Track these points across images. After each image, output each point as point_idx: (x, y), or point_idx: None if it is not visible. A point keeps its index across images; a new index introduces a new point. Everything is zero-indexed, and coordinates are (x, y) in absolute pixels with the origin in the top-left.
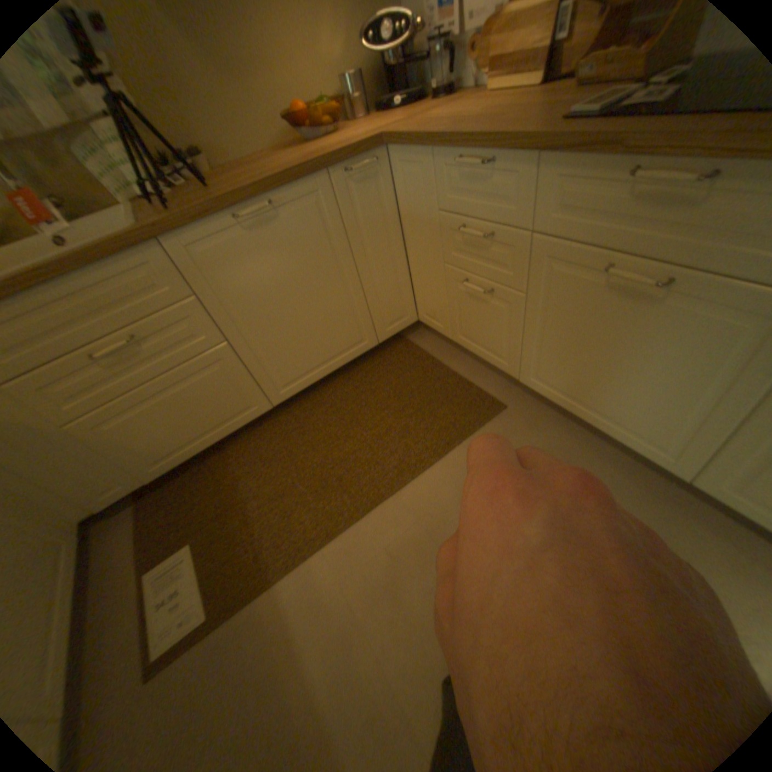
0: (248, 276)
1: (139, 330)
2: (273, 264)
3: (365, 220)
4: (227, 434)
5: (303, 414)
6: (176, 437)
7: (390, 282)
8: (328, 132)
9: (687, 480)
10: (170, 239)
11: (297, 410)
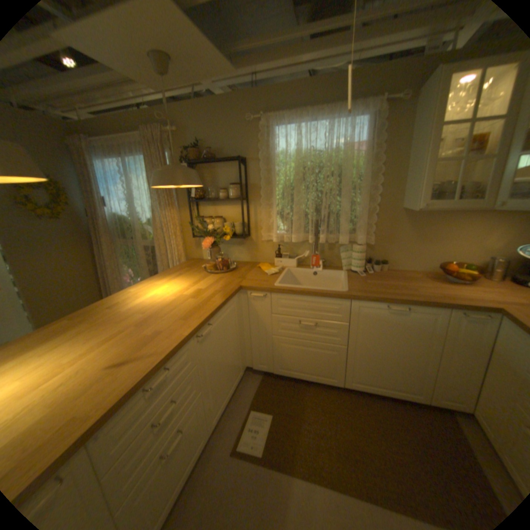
0: (376, 329)
1: (320, 323)
2: (393, 331)
3: (463, 340)
4: (315, 382)
5: (356, 405)
6: (297, 366)
7: (463, 379)
8: (466, 283)
9: None
10: (356, 302)
11: (354, 399)
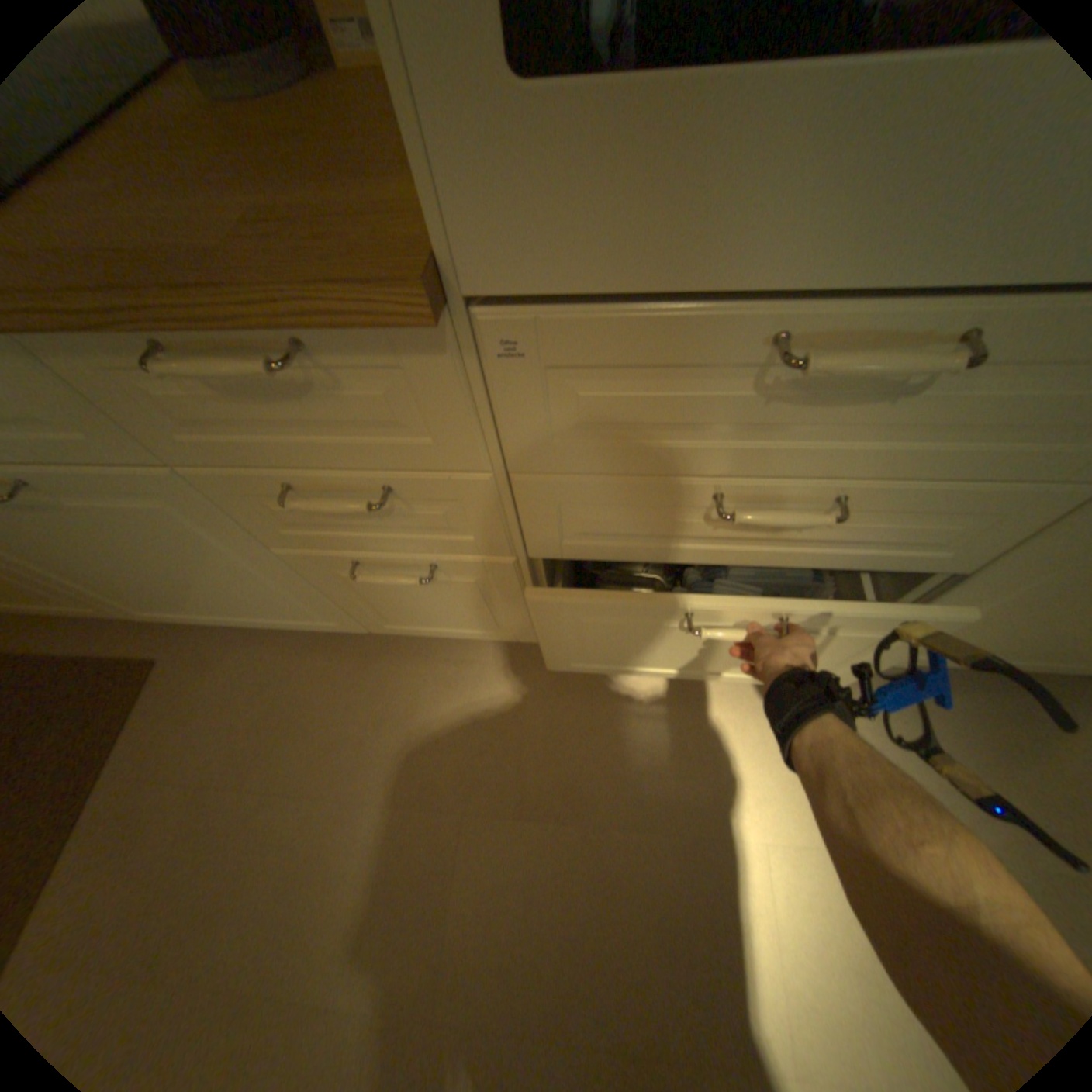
0: None
1: None
2: None
3: None
4: None
5: None
6: None
7: None
8: None
9: (367, 629)
10: None
11: None
